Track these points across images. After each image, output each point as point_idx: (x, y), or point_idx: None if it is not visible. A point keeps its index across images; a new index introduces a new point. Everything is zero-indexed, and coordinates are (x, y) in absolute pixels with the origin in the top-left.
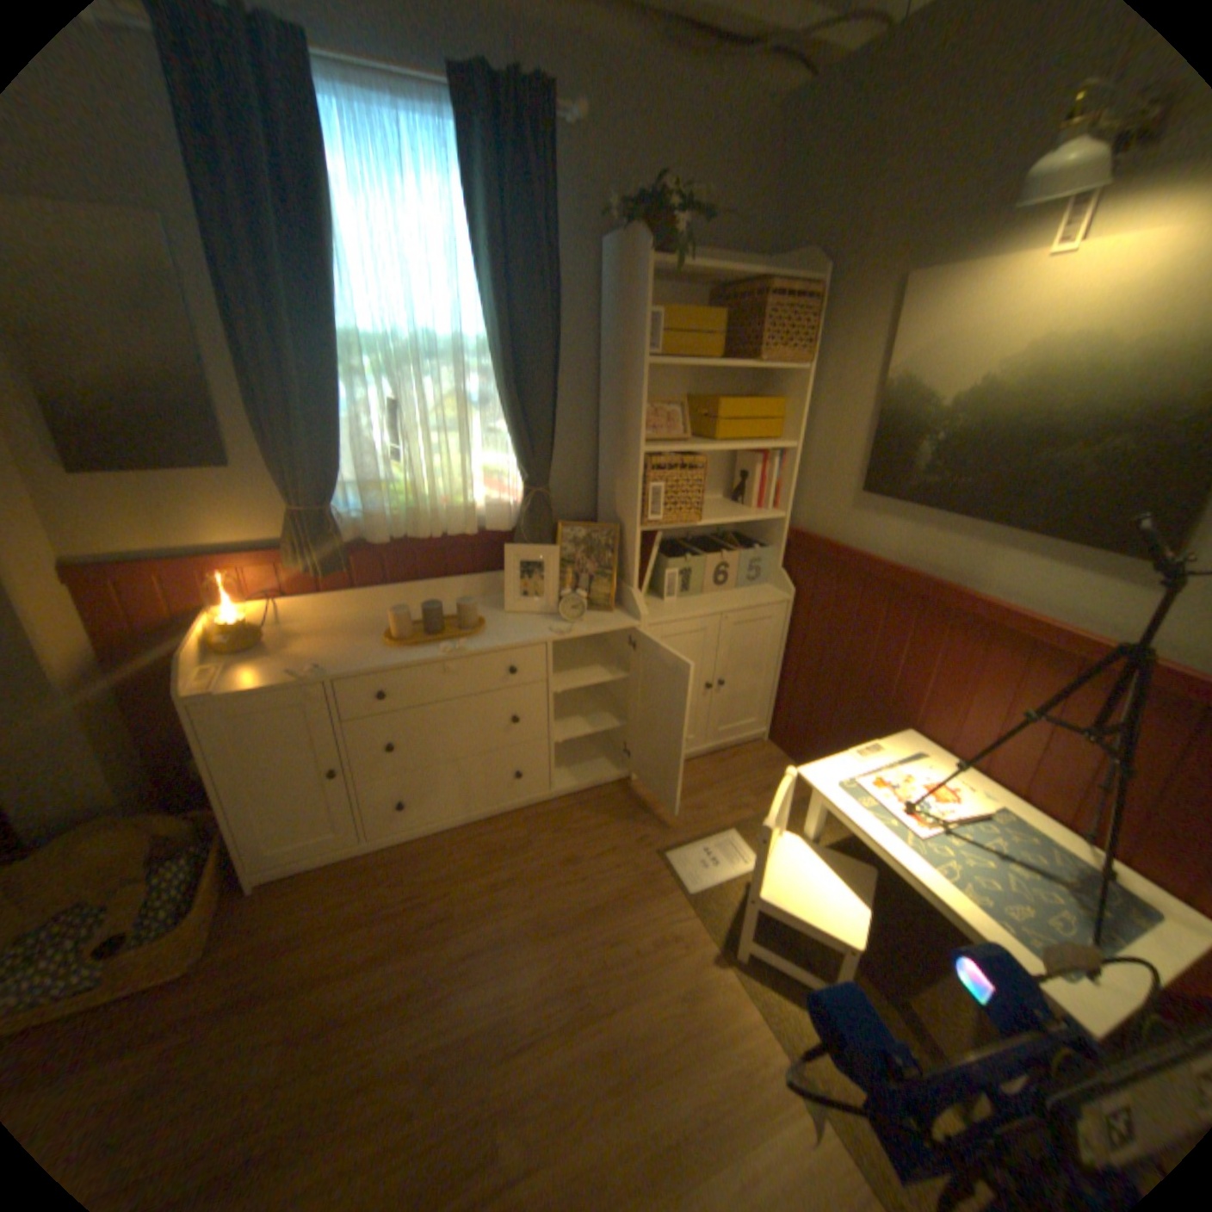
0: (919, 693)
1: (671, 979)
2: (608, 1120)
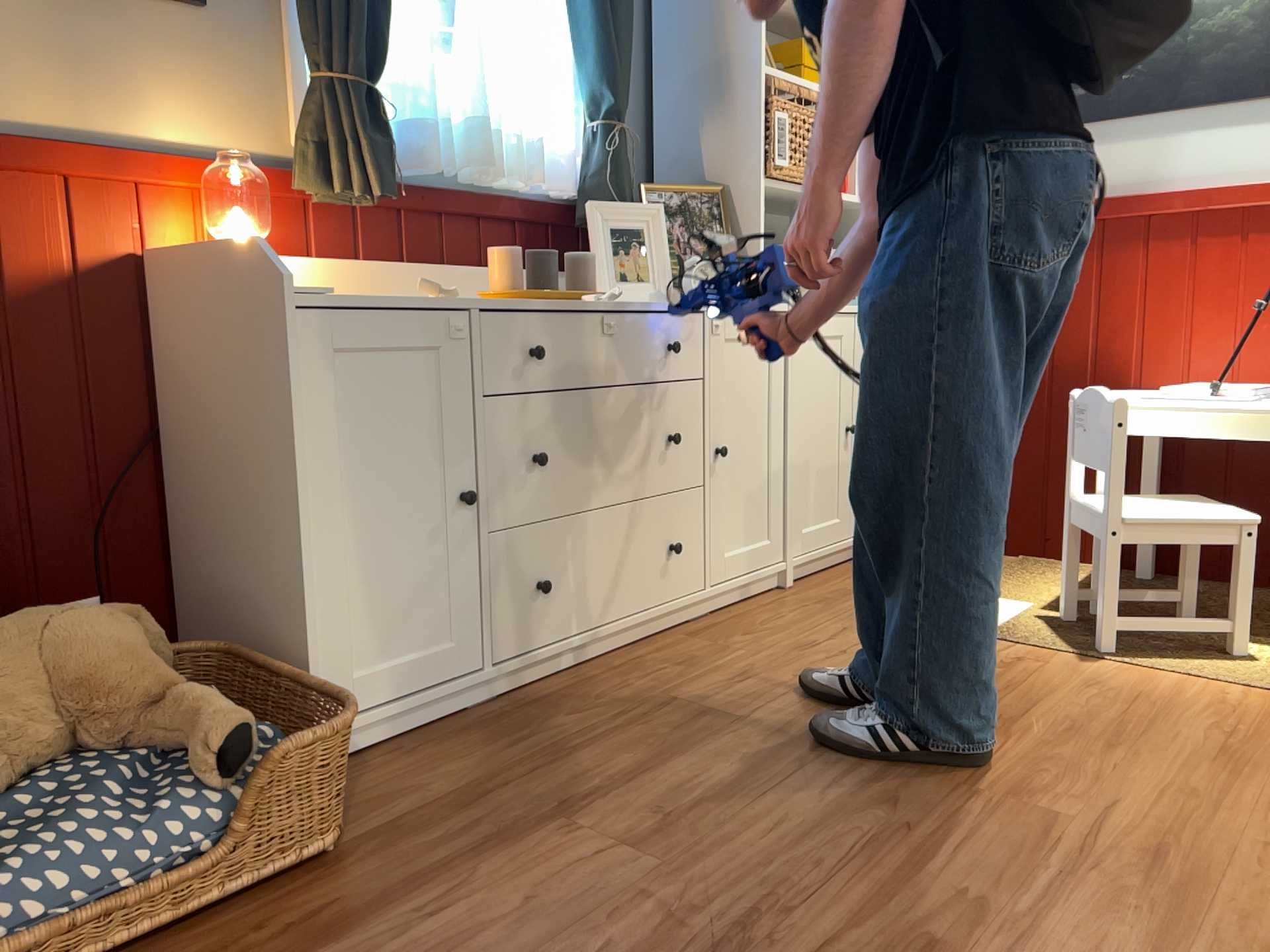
0: (1123, 340)
1: (1052, 678)
2: (1133, 760)
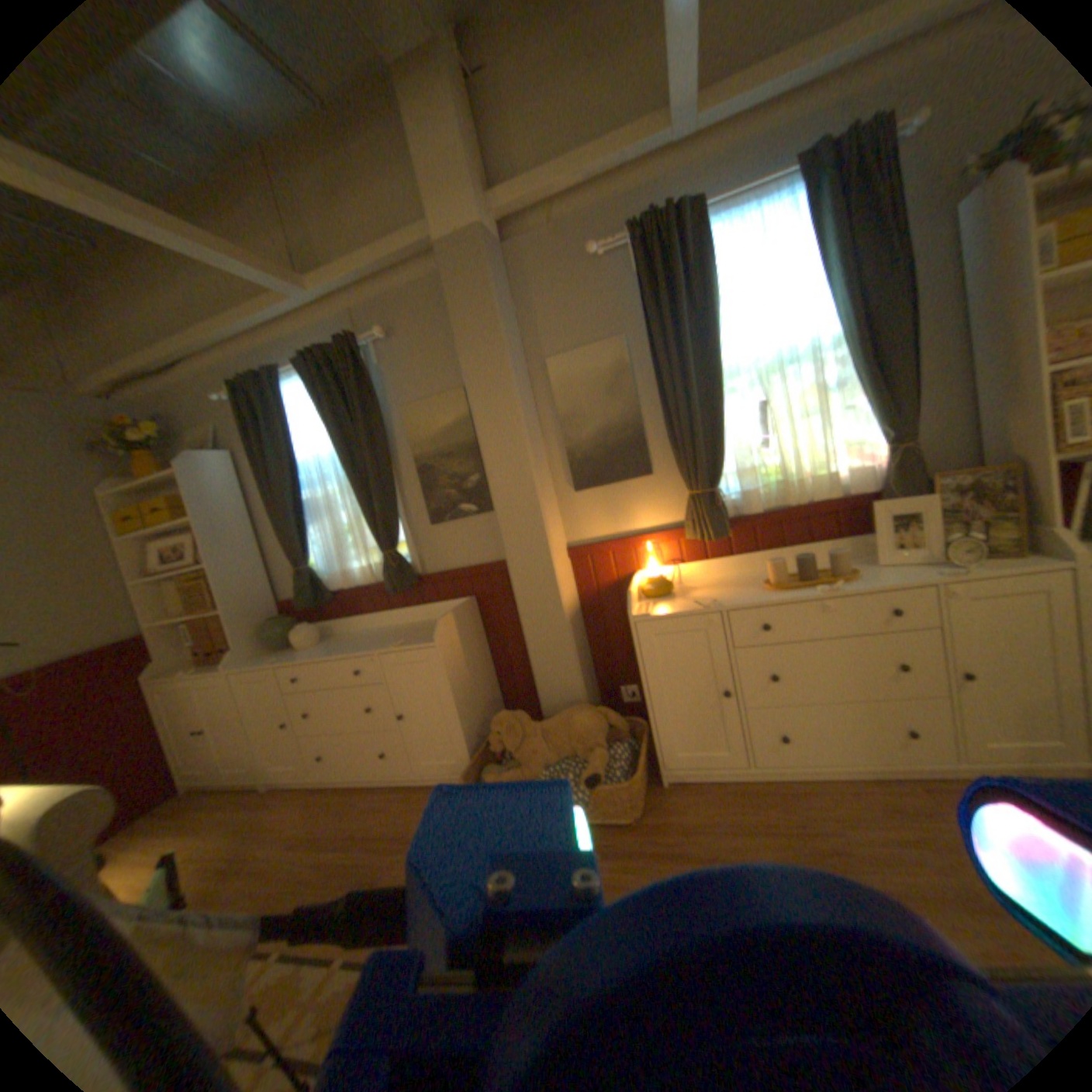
0: None
1: None
2: None
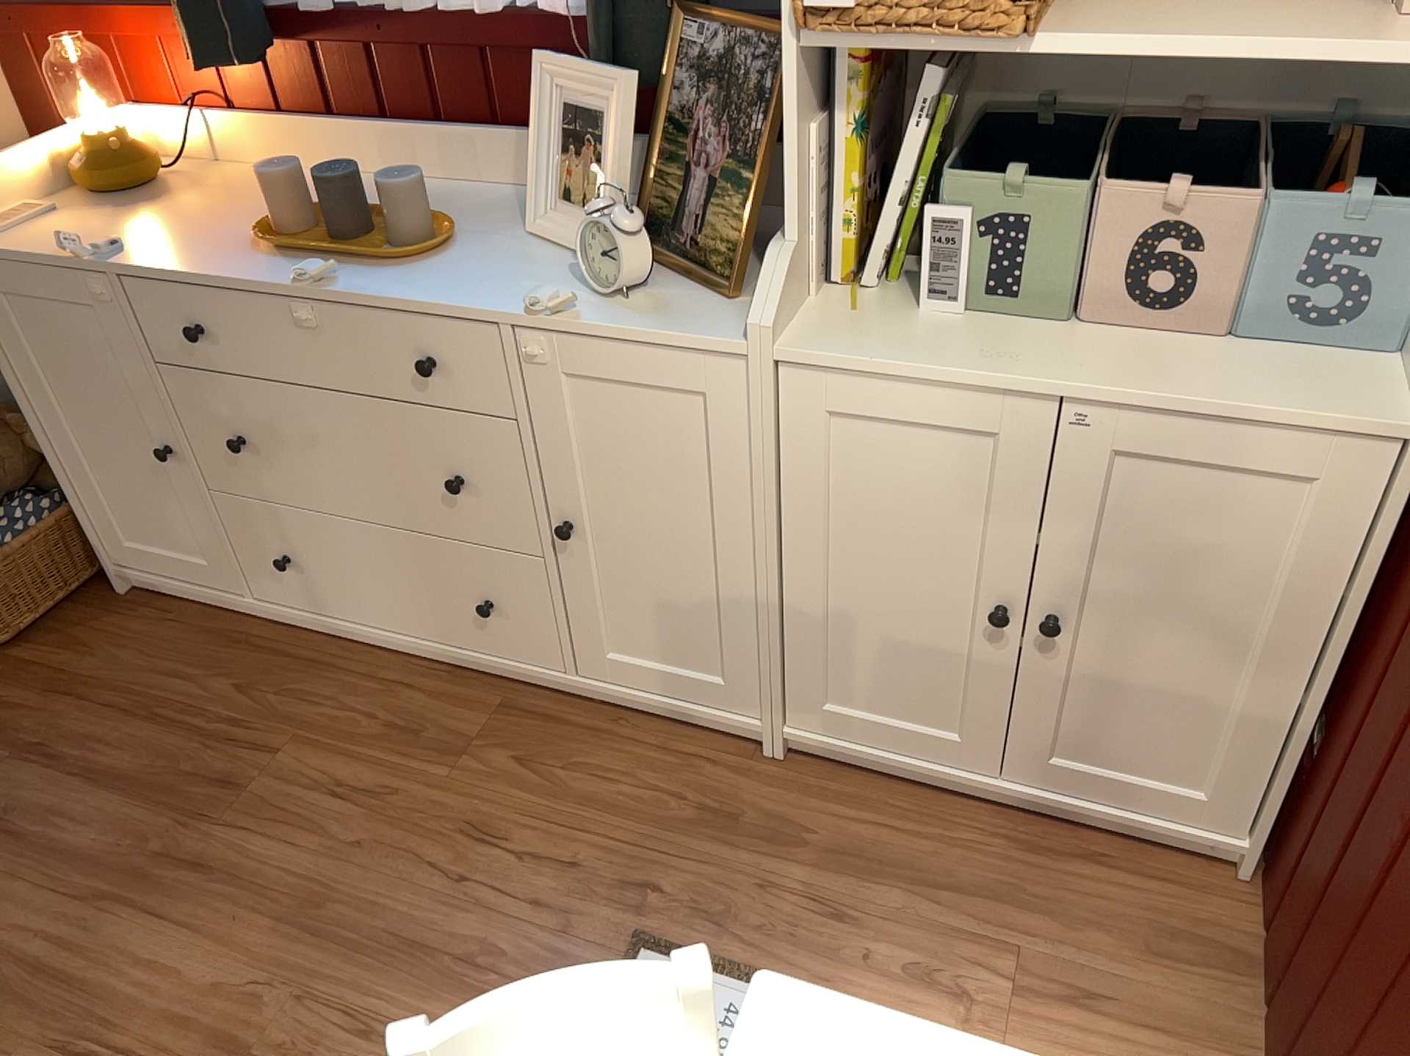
0: None
1: None
2: None
